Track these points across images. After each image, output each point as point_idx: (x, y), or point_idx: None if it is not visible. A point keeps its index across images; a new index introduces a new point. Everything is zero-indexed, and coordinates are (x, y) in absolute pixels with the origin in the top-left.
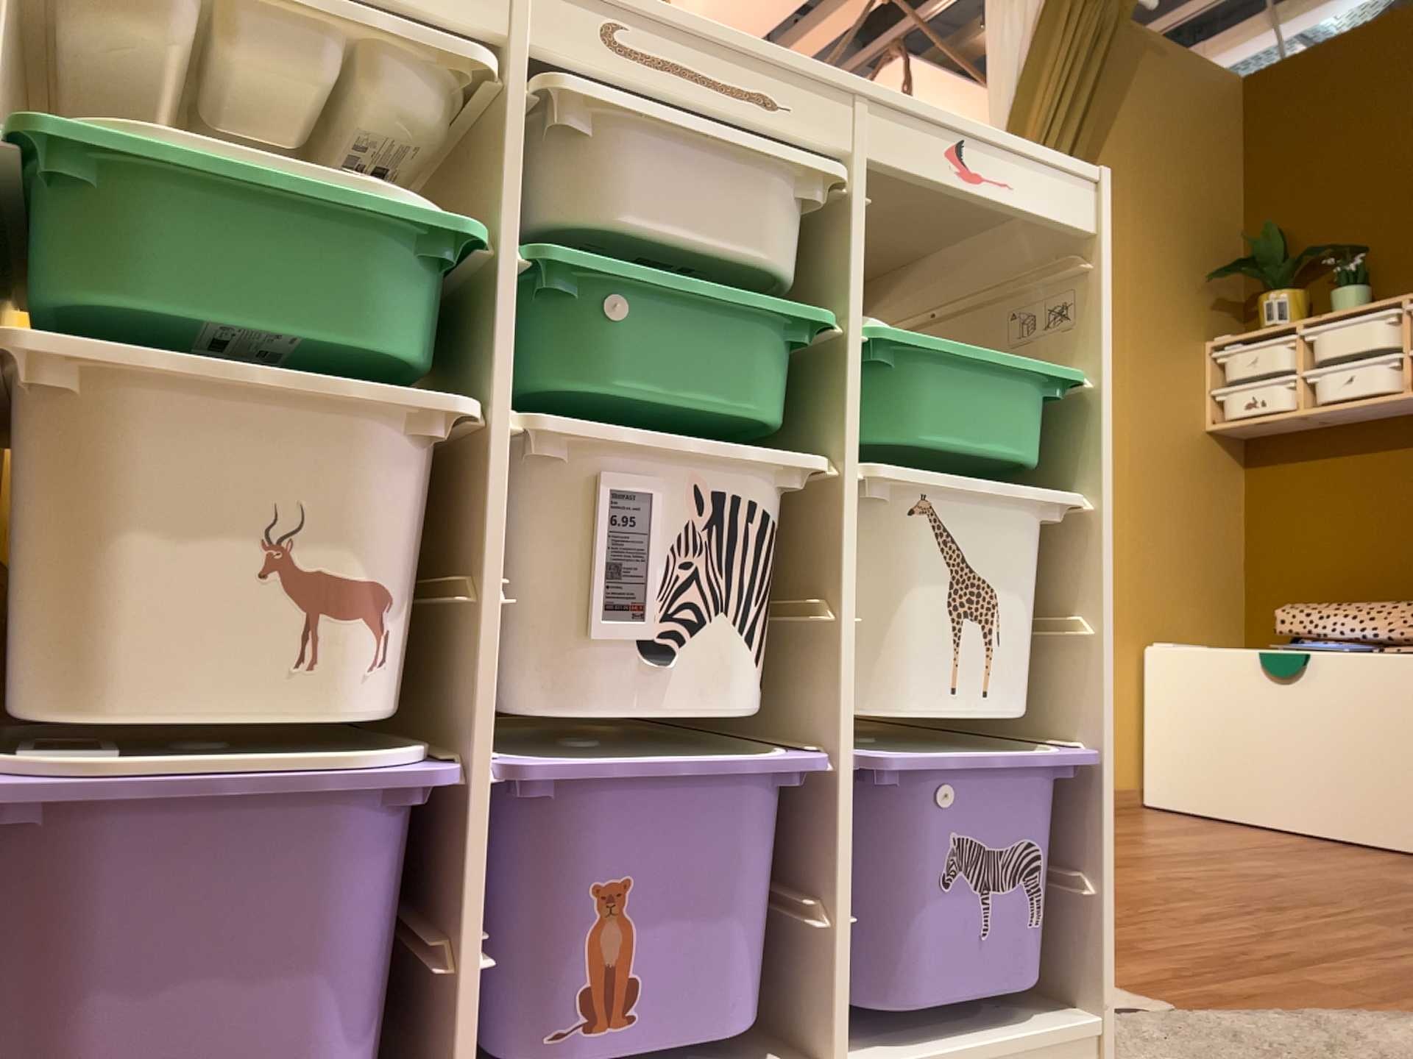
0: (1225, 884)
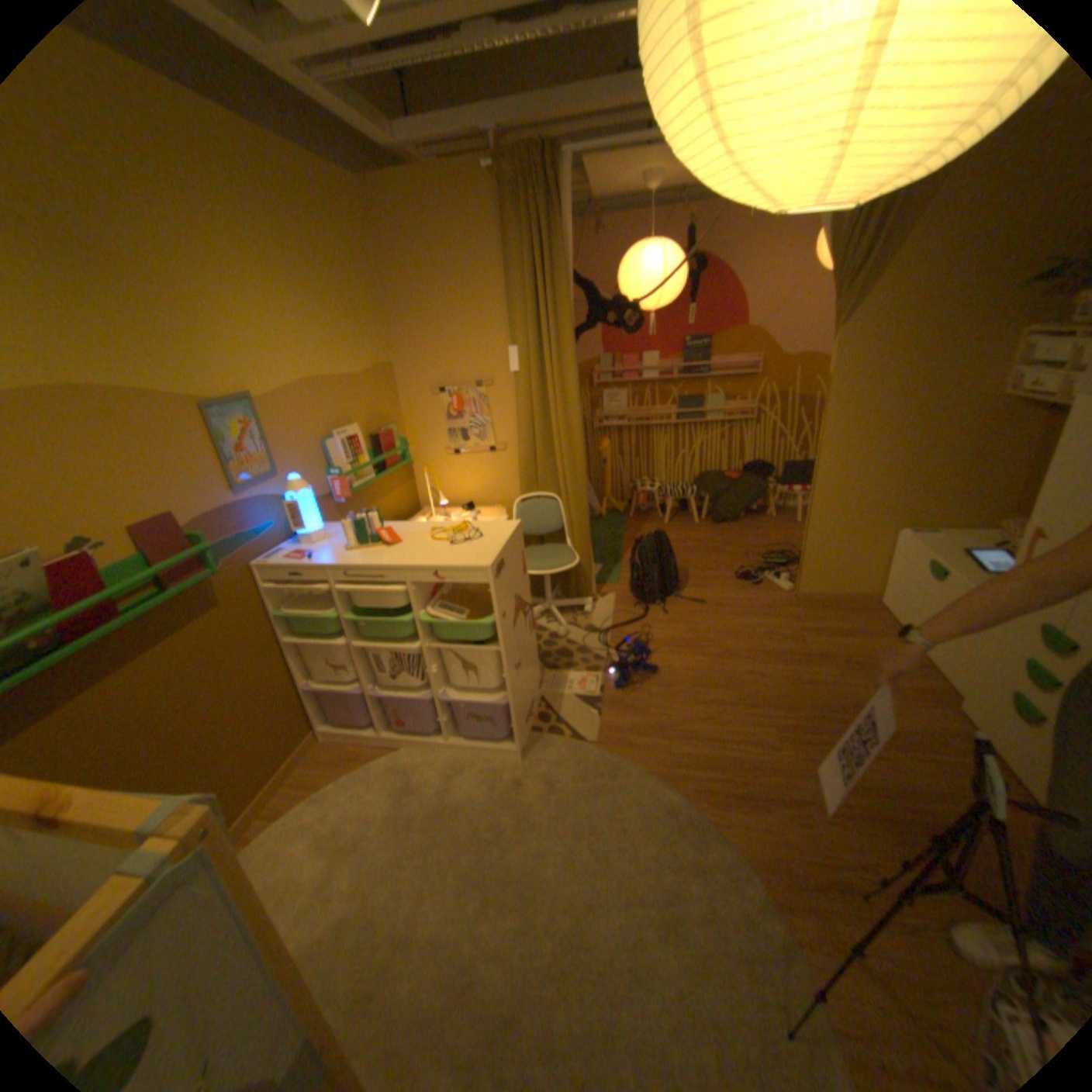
0: (765, 690)
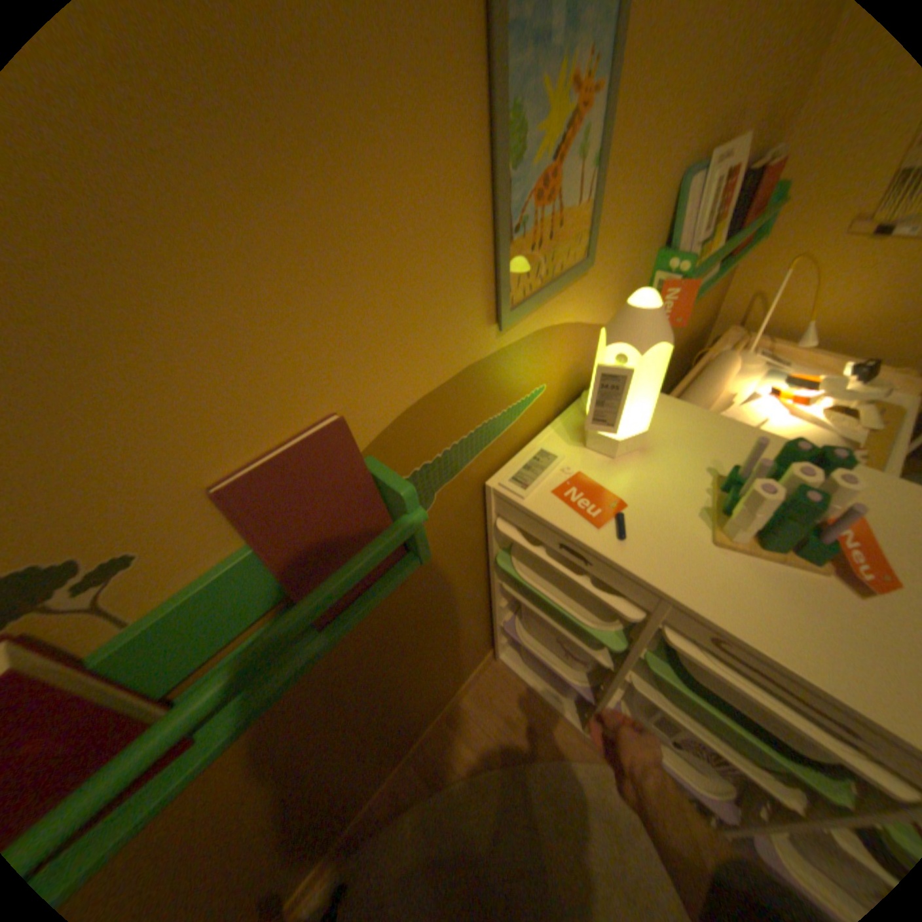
0: None
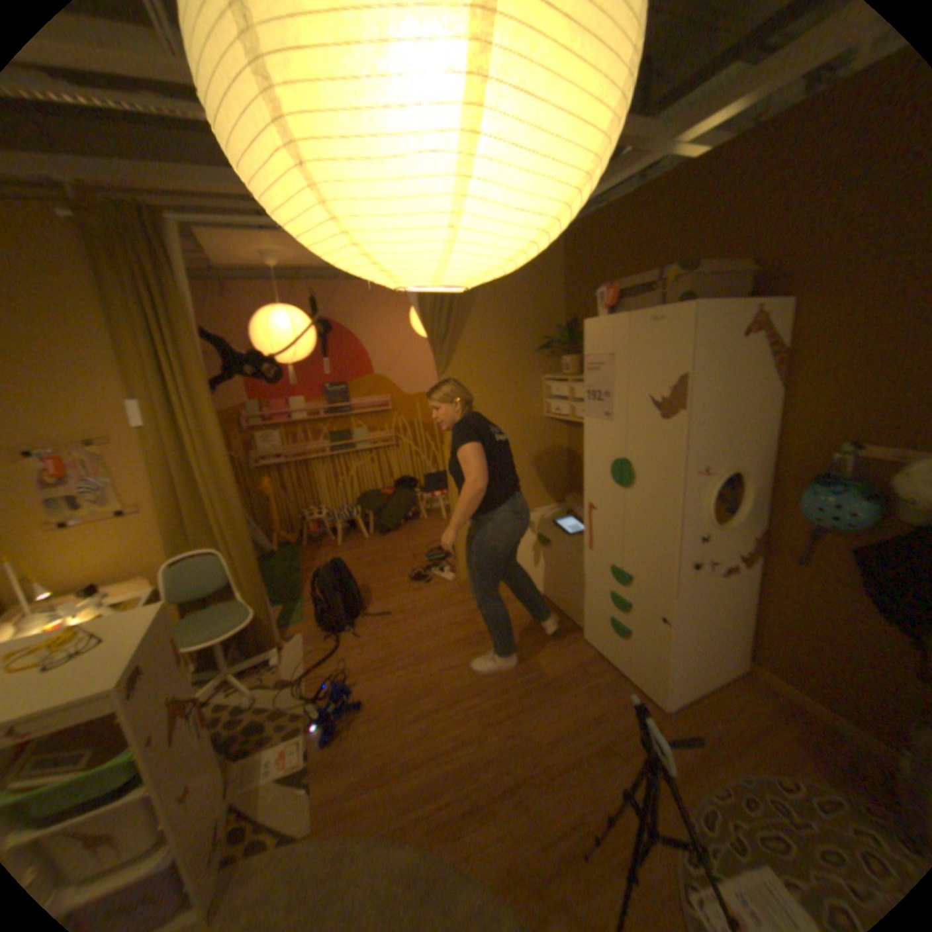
0: (458, 682)
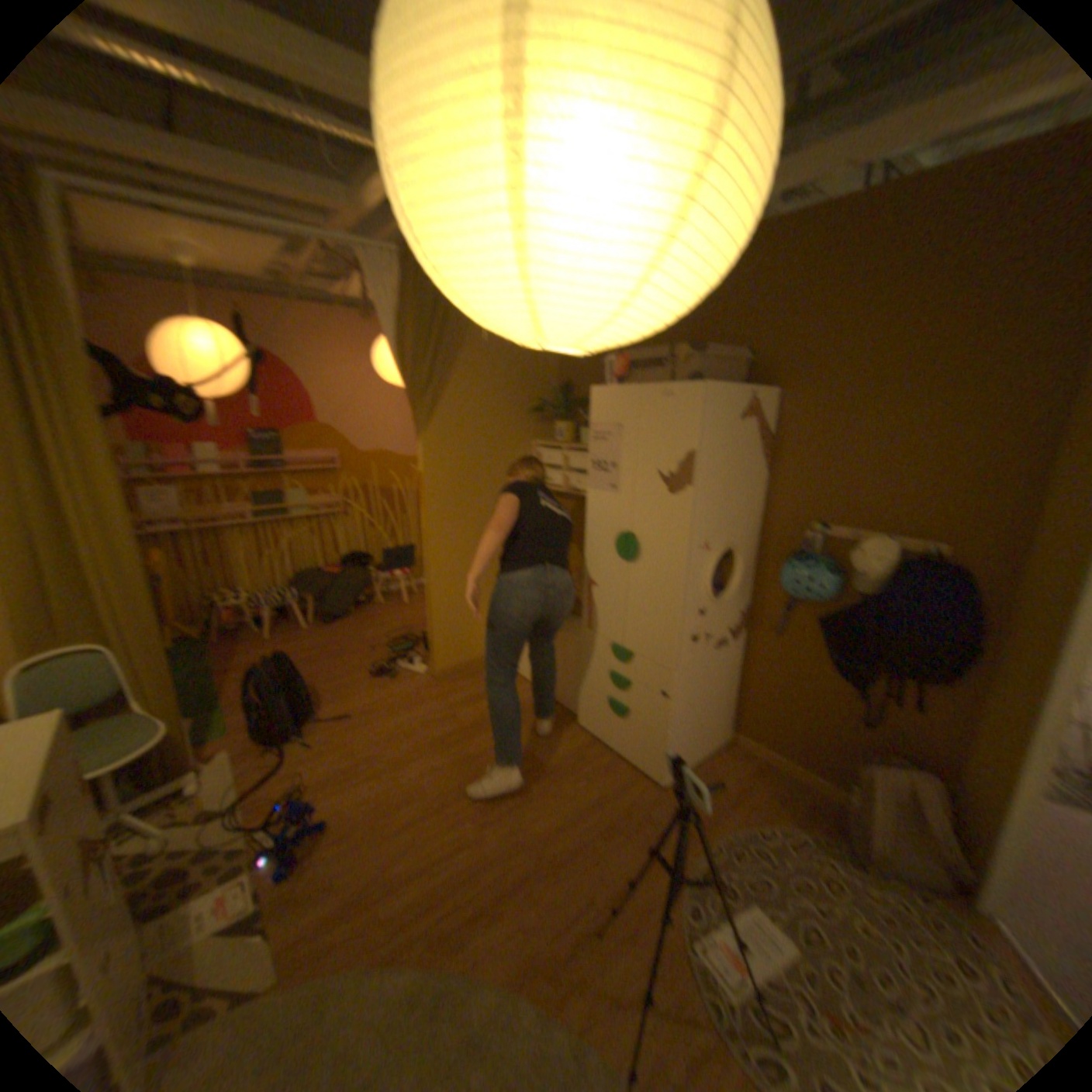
0: (446, 786)
